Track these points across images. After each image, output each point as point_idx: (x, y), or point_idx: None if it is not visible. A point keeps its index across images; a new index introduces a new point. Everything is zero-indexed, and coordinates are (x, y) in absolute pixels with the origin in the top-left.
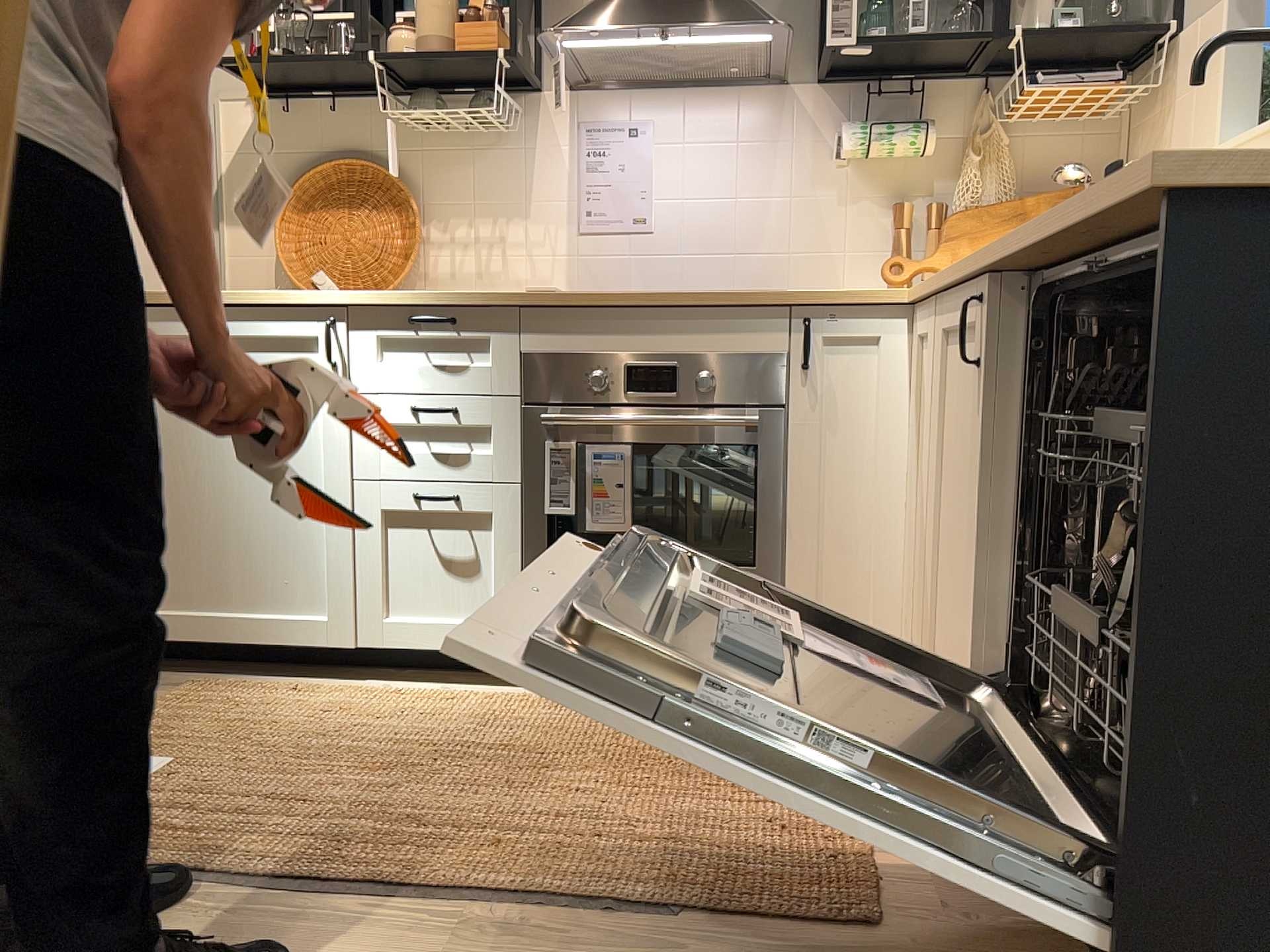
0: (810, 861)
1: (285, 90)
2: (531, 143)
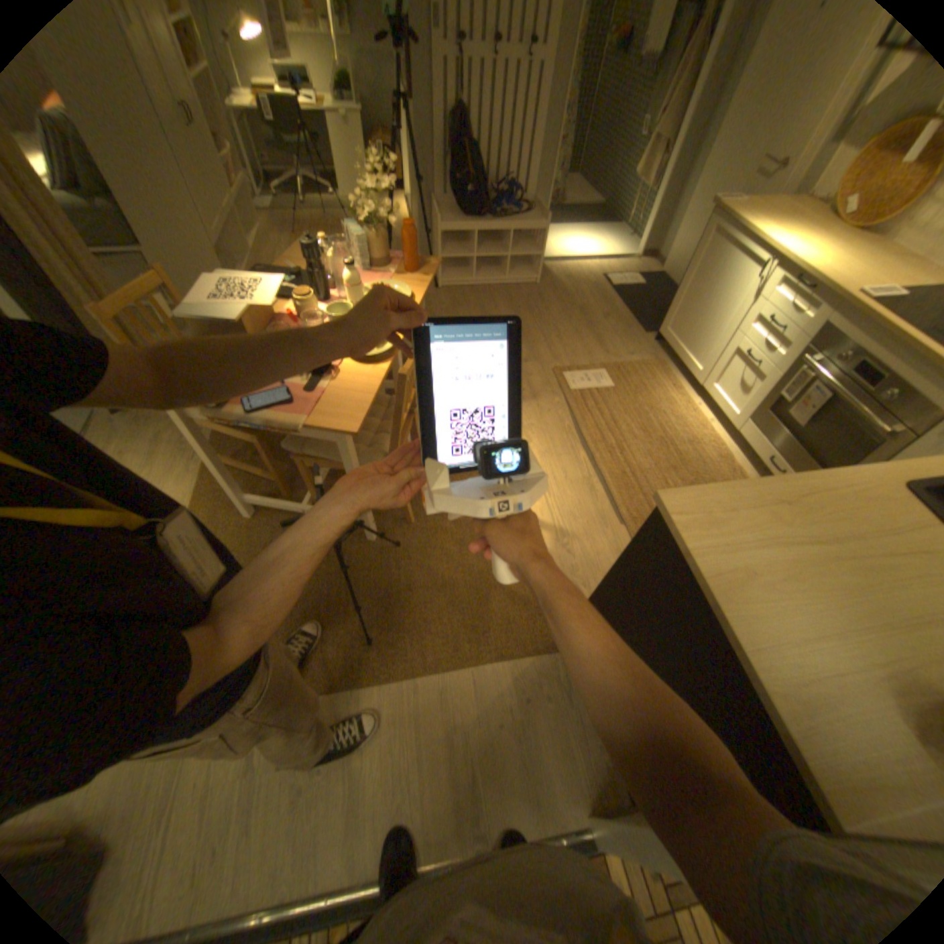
0: None
1: None
2: None
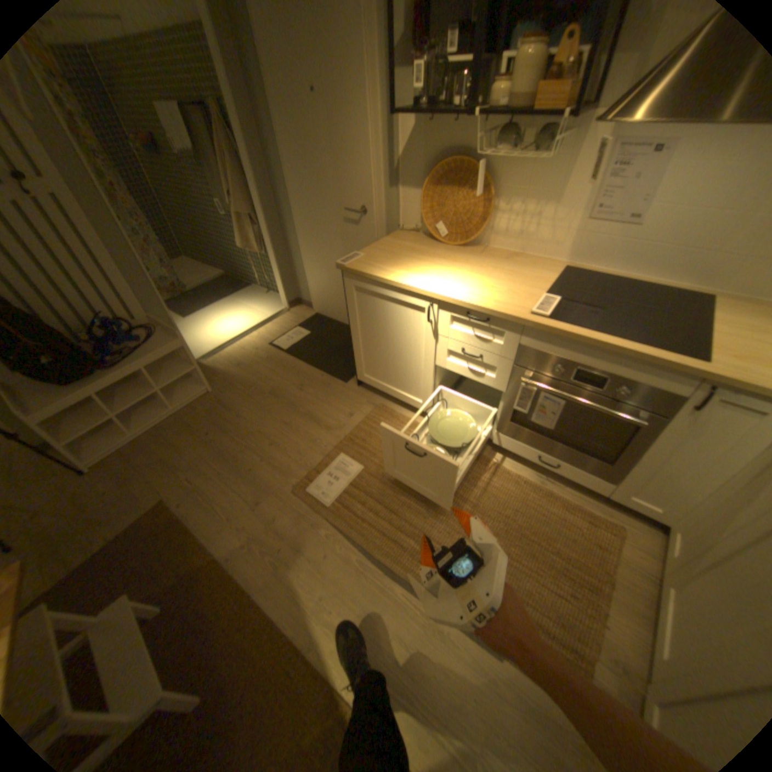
0: (563, 646)
1: (432, 104)
2: (577, 150)
